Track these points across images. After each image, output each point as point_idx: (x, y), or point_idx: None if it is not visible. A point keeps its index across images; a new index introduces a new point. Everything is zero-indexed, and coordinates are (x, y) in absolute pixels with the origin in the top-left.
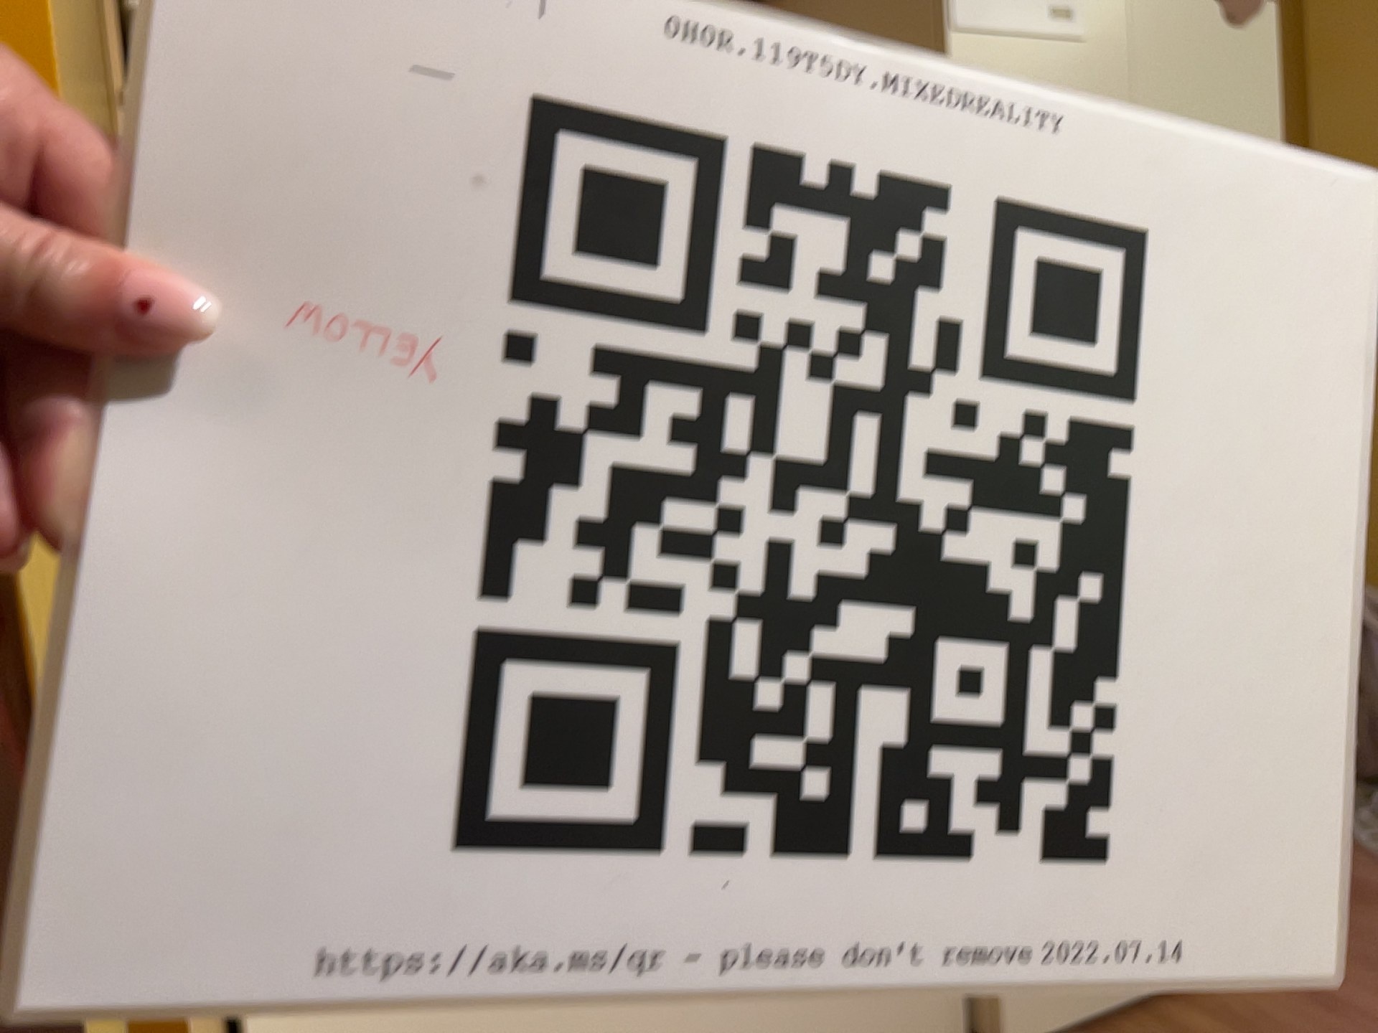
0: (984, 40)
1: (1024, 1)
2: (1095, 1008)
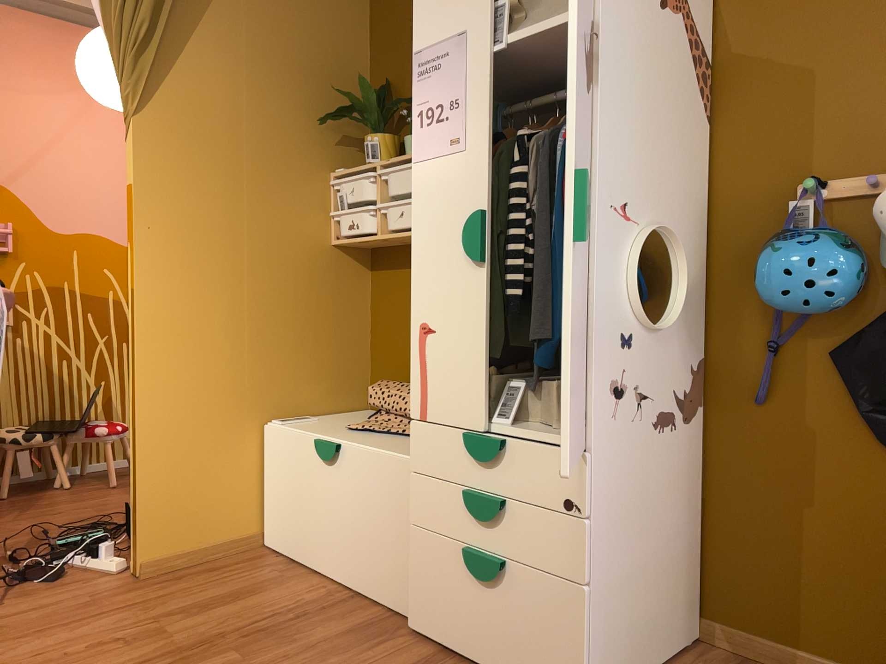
0: (422, 165)
1: (438, 142)
2: (445, 640)
